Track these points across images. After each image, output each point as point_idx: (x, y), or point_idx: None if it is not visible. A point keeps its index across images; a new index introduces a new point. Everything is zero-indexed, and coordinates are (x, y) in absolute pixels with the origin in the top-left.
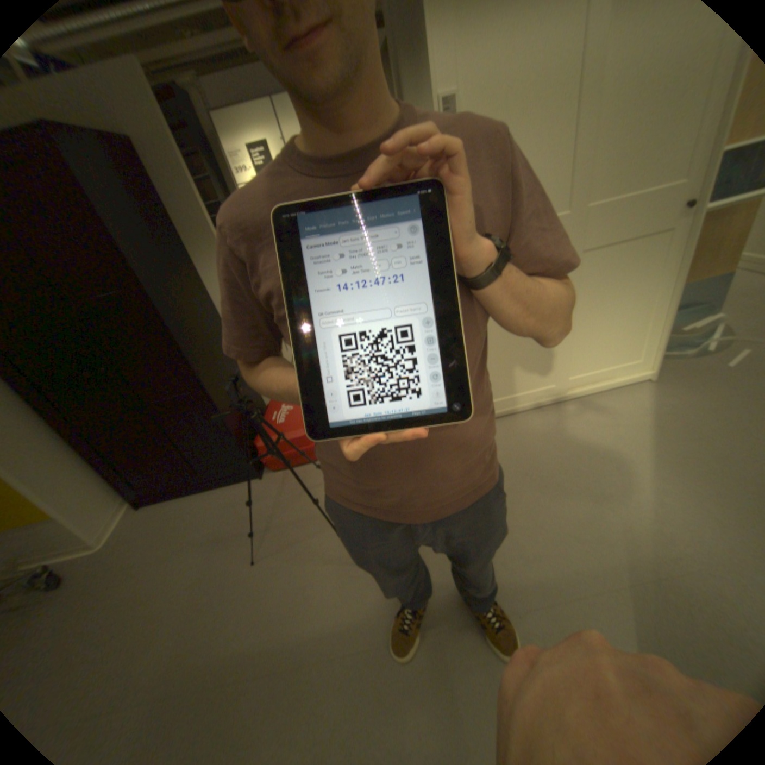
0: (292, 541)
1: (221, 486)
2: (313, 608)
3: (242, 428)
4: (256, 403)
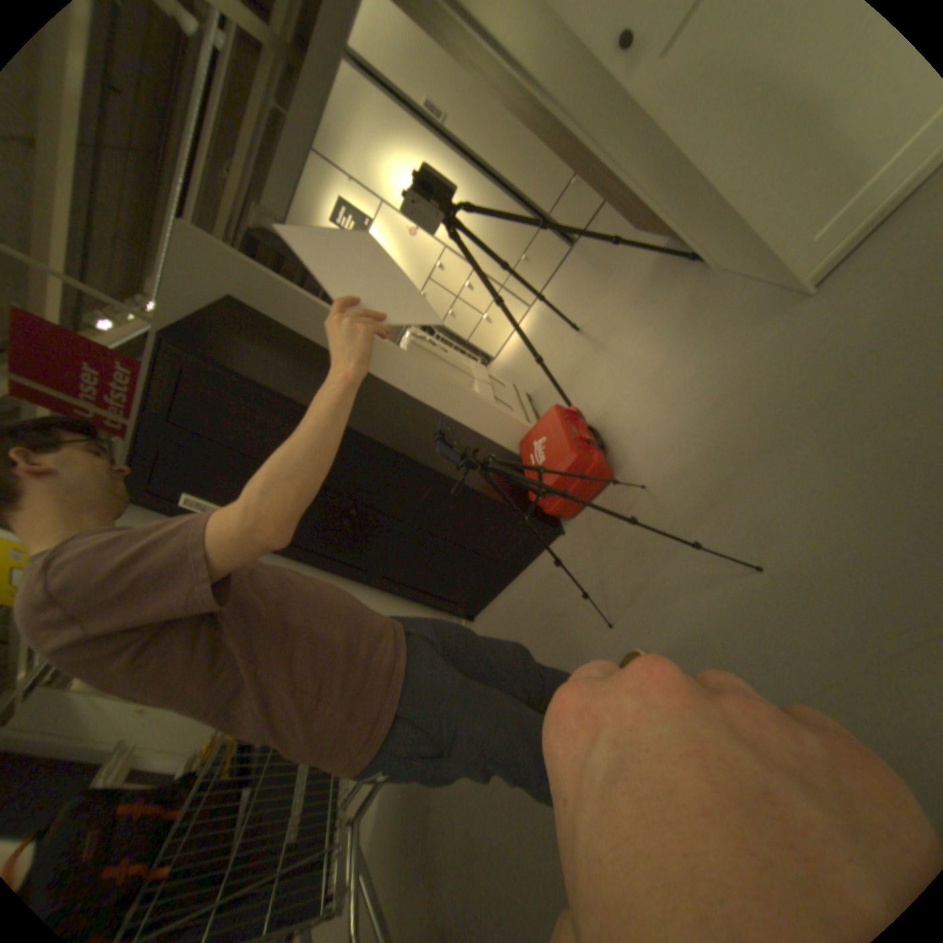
0: (642, 583)
1: (530, 562)
2: (722, 650)
3: (508, 492)
4: (508, 459)
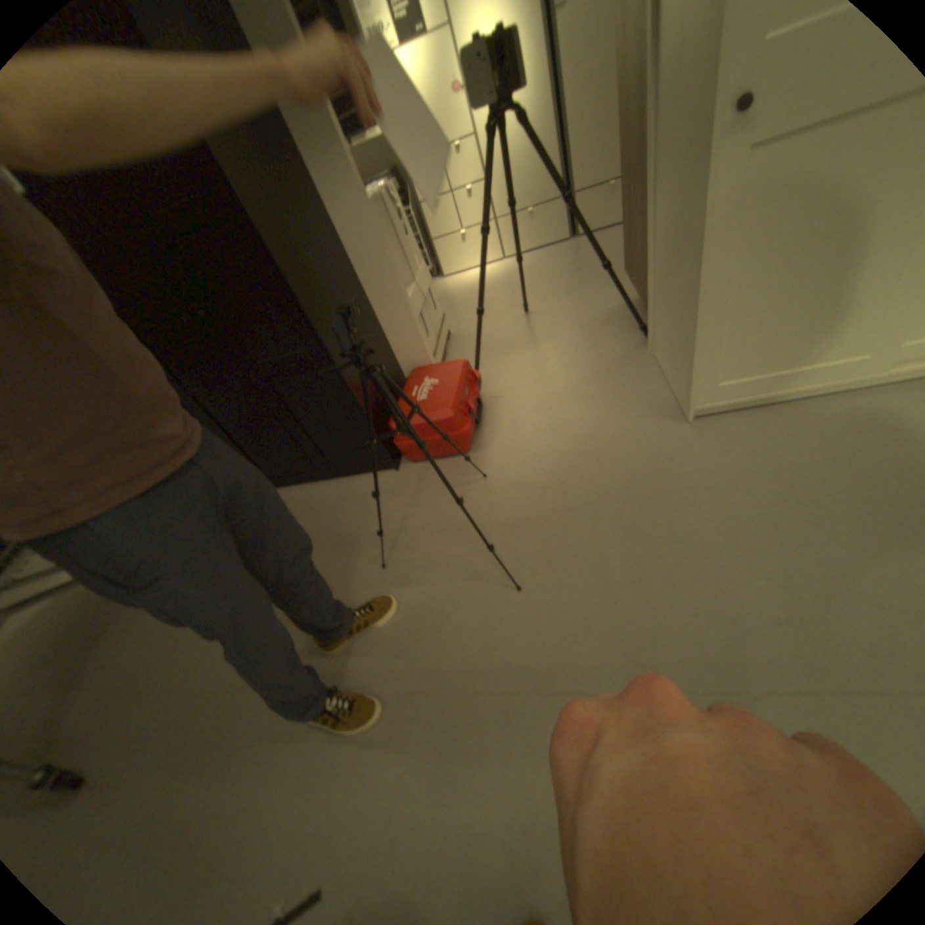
0: (431, 547)
1: (353, 475)
2: (453, 630)
3: (374, 404)
4: (393, 376)
